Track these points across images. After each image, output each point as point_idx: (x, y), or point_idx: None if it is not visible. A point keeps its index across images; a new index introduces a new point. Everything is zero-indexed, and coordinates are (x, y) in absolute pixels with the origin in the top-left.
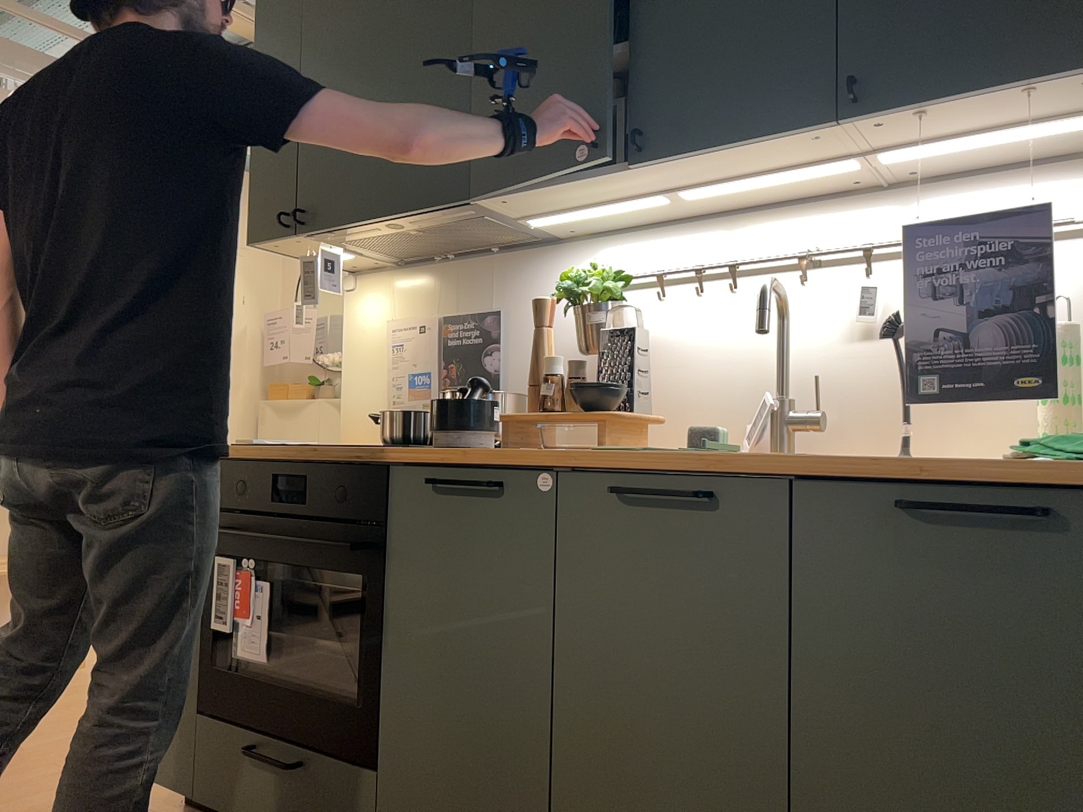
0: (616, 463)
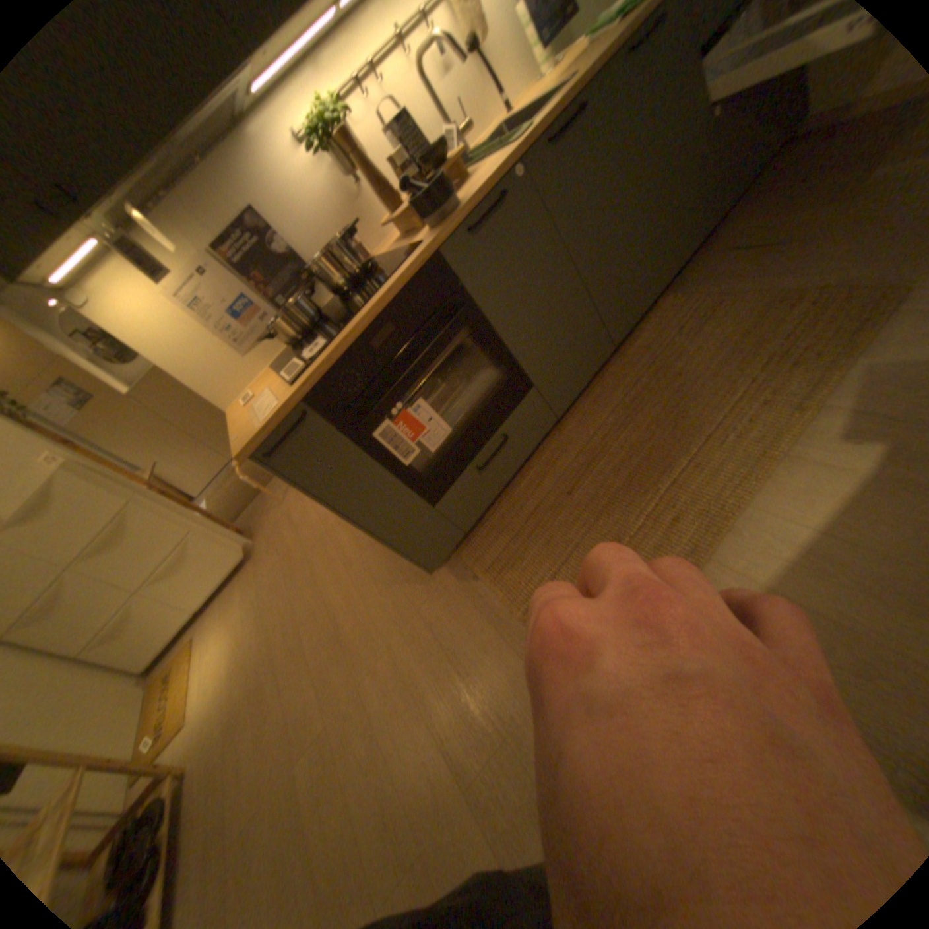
0: (545, 121)
